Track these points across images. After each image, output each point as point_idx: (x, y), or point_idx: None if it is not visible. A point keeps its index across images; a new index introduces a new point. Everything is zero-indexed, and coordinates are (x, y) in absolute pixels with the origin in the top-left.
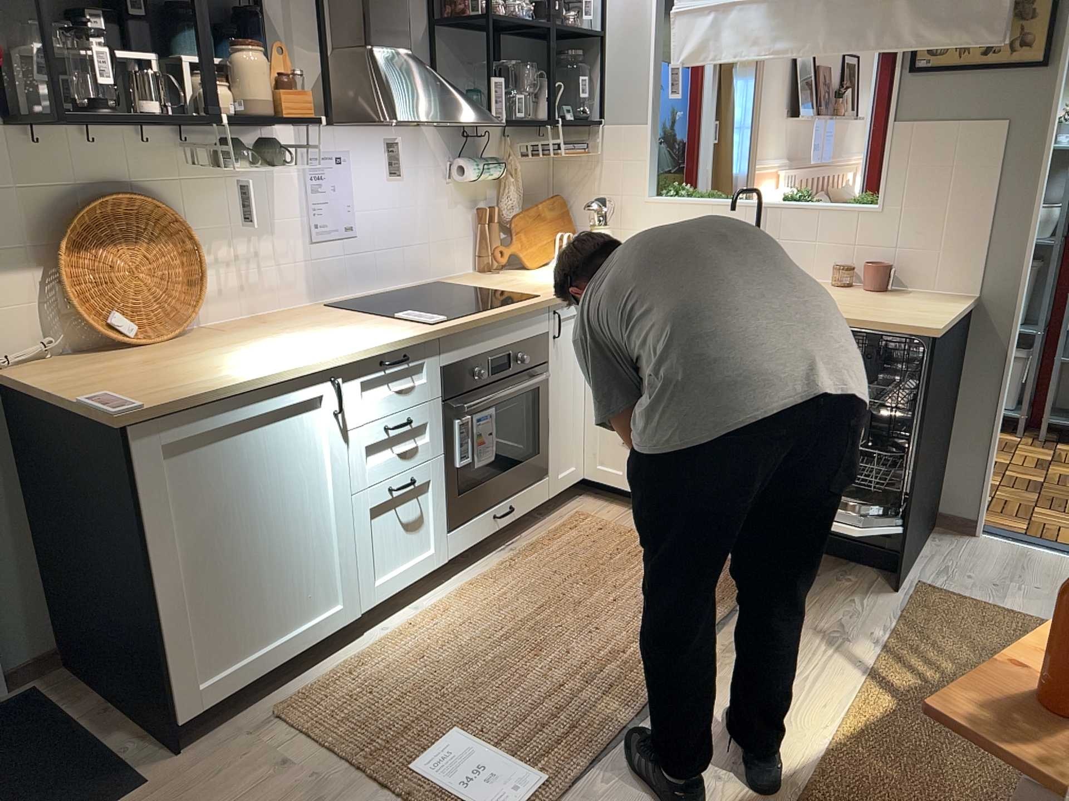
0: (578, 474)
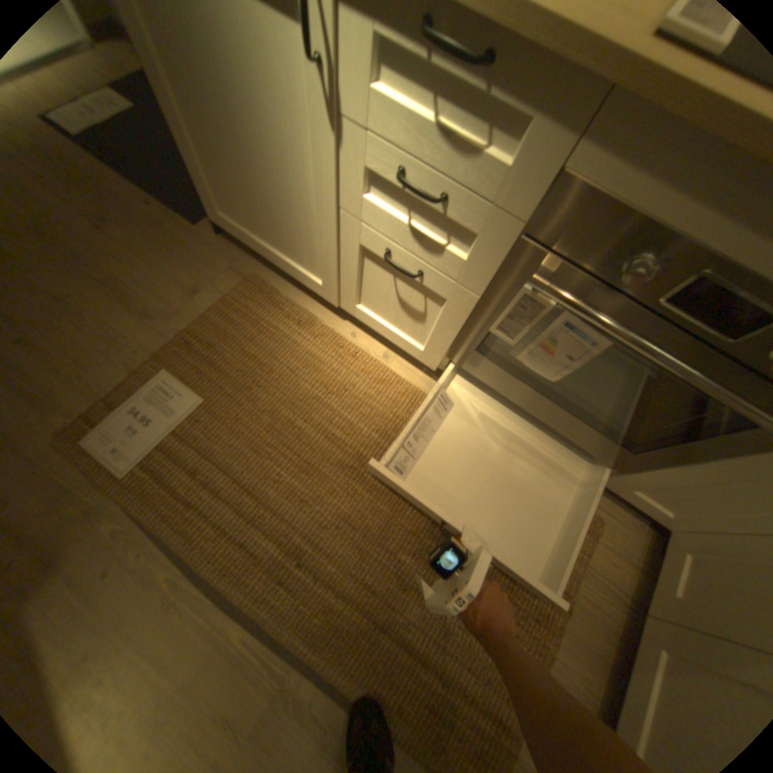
0: (670, 521)
